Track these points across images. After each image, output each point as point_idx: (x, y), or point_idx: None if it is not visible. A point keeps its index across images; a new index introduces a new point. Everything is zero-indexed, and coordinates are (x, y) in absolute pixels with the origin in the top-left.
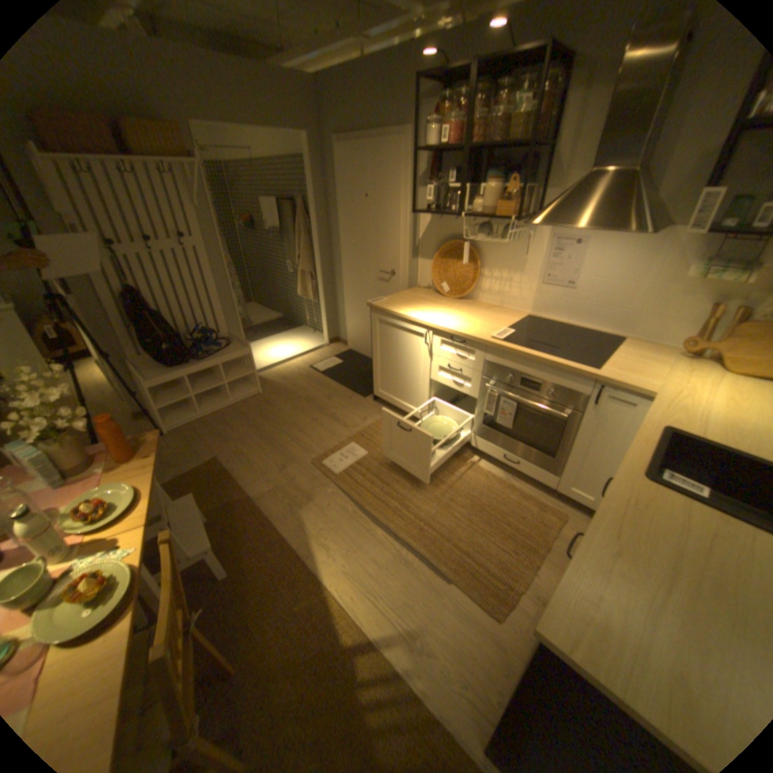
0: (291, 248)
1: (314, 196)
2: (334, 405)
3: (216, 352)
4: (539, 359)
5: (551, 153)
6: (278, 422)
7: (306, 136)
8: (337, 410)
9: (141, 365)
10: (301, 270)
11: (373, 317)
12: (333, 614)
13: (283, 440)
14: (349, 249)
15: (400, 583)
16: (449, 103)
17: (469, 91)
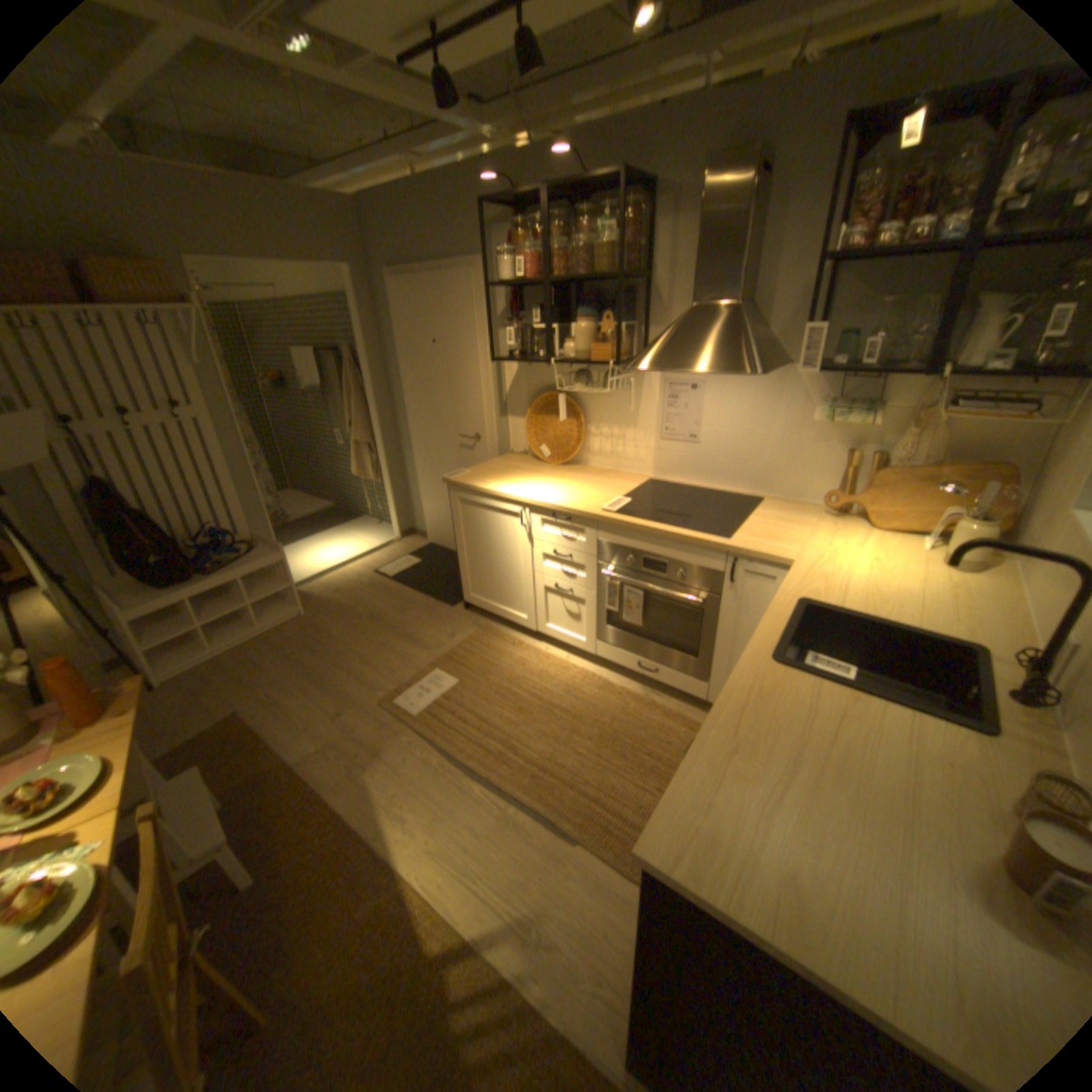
0: (338, 413)
1: (364, 344)
2: (409, 621)
3: (232, 562)
4: (659, 533)
5: (646, 287)
6: (329, 653)
7: (348, 270)
8: (414, 628)
9: (116, 590)
10: (354, 442)
11: (452, 497)
12: (412, 913)
13: (336, 678)
14: (417, 410)
15: (506, 855)
16: (523, 232)
17: (544, 218)
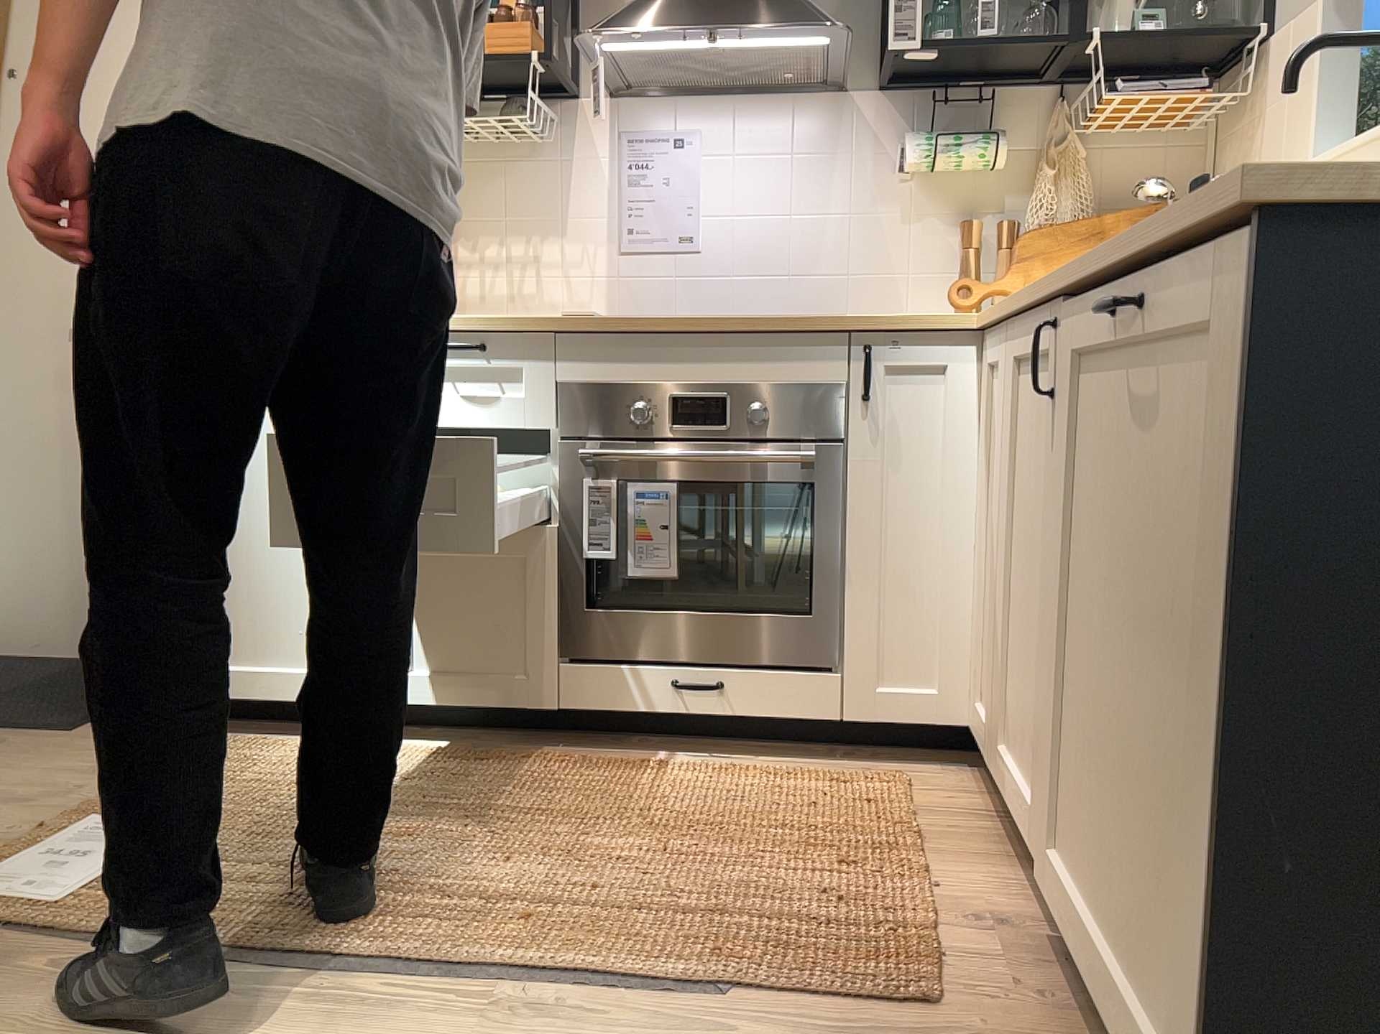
0: None
1: None
2: None
3: None
4: (710, 325)
5: None
6: None
7: None
8: None
9: None
10: None
11: None
12: None
13: None
14: None
15: None
16: None
17: None
